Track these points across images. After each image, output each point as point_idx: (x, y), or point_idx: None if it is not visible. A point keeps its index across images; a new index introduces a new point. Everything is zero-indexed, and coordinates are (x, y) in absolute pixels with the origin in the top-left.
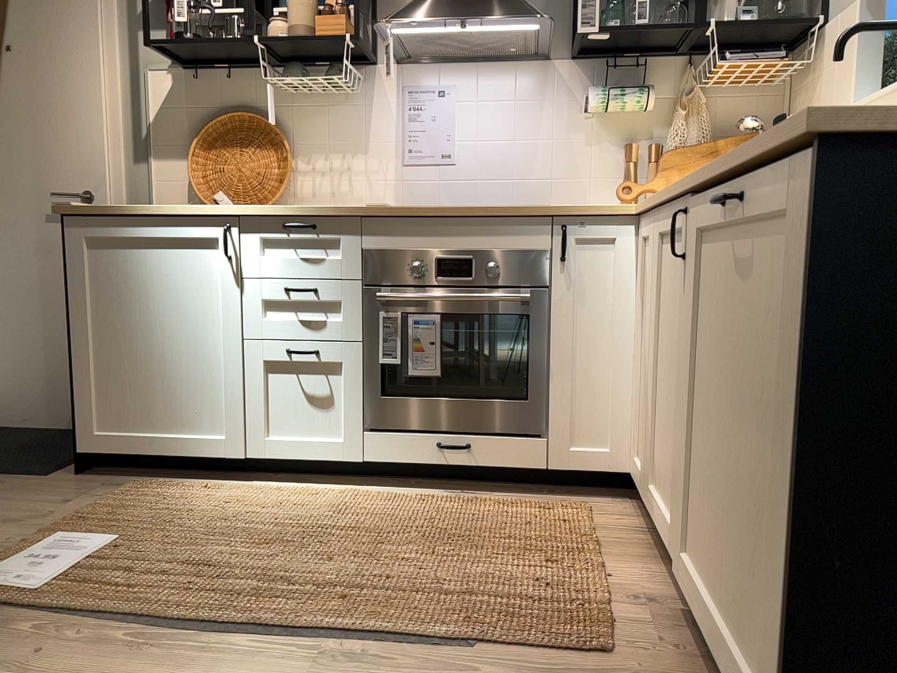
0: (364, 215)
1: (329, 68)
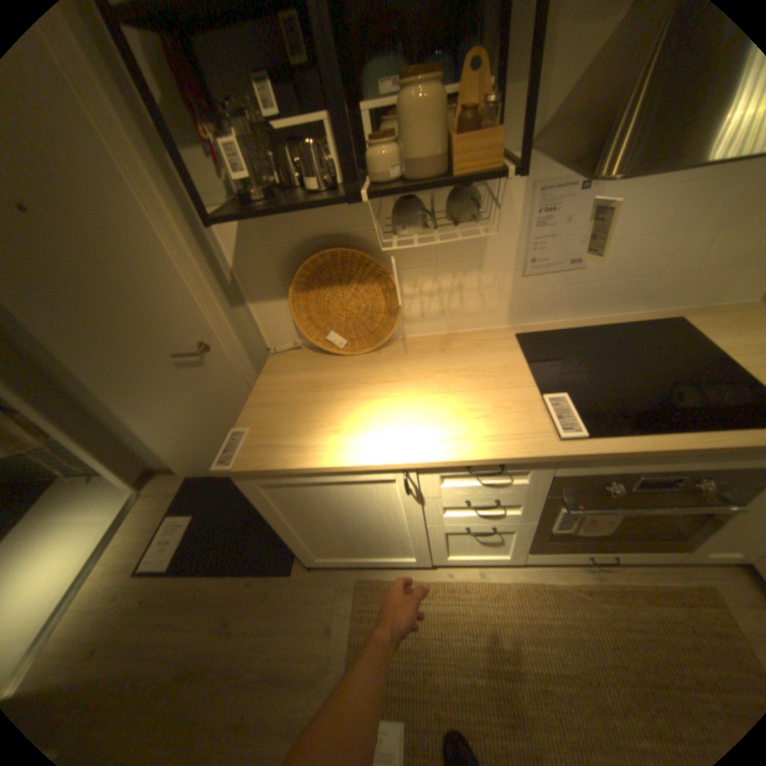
0: (567, 457)
1: (454, 189)
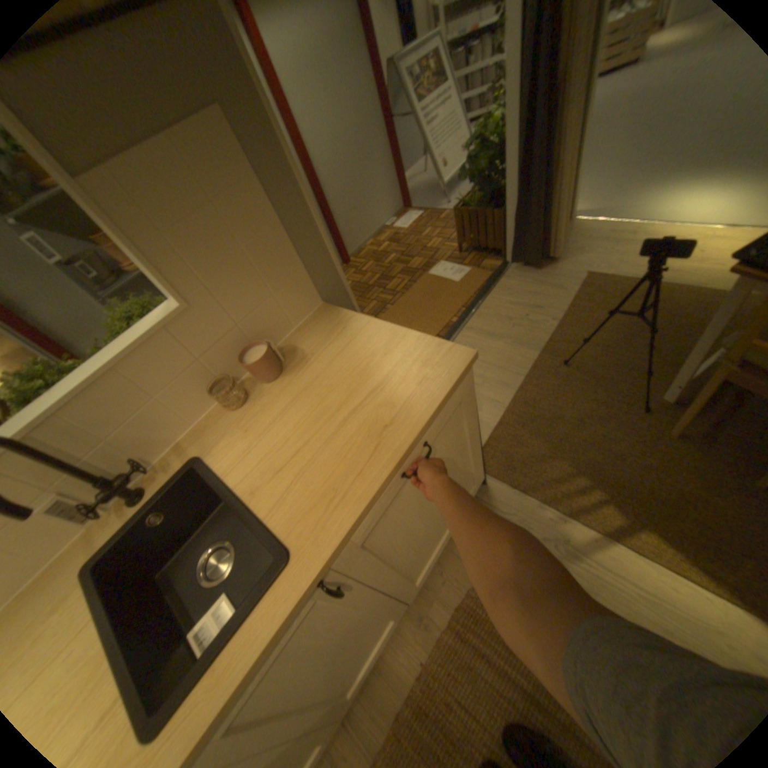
0: None
1: None
